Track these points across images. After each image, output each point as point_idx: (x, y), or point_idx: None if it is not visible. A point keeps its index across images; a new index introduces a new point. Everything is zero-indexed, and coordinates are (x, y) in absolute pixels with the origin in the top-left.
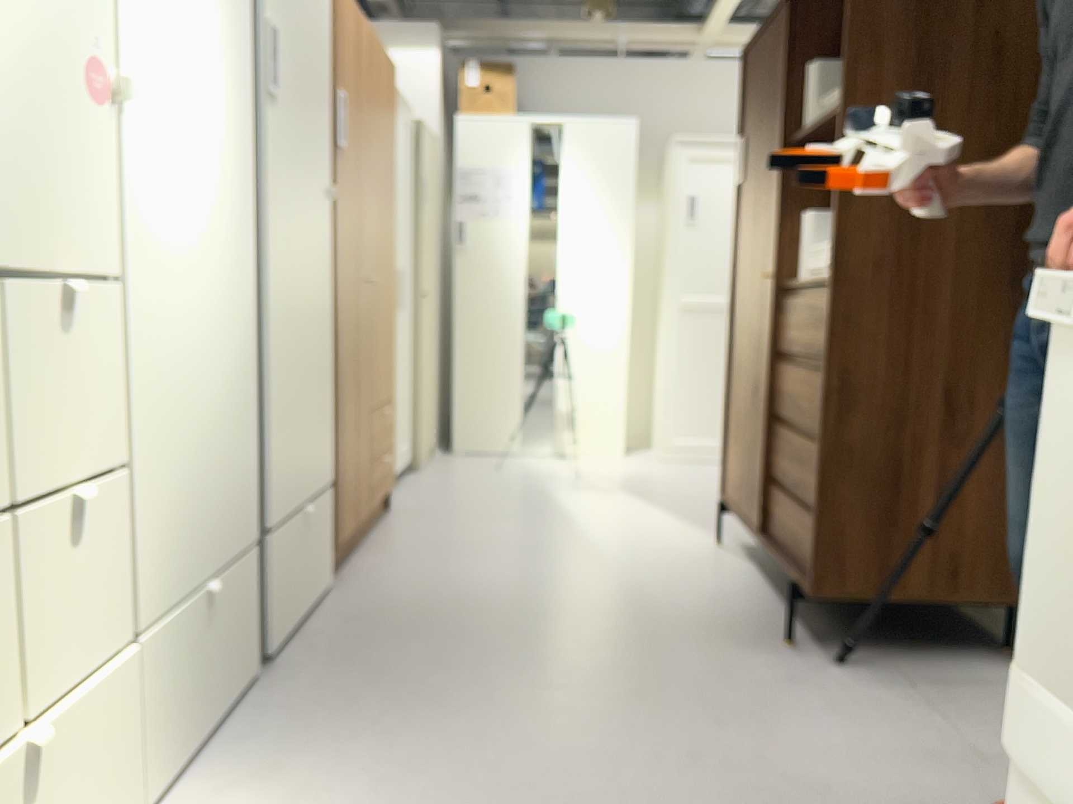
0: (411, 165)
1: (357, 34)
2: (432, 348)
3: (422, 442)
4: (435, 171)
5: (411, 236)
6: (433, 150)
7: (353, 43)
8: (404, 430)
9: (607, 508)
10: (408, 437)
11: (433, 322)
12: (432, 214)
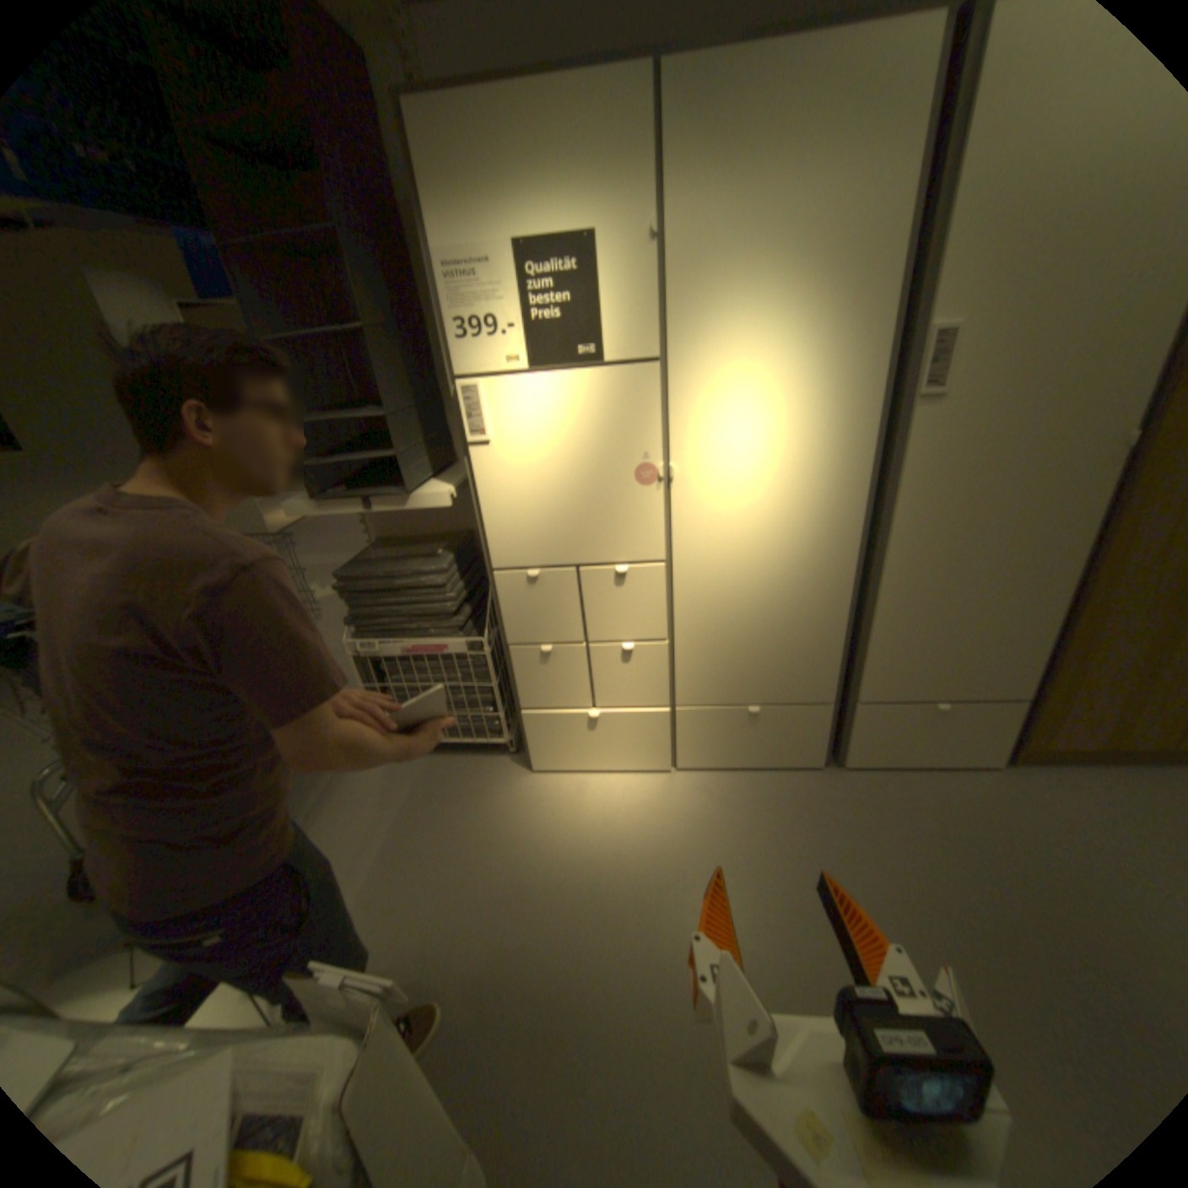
0: None
1: None
2: None
3: None
4: None
5: None
6: None
7: None
8: None
9: None
10: None
11: None
12: None
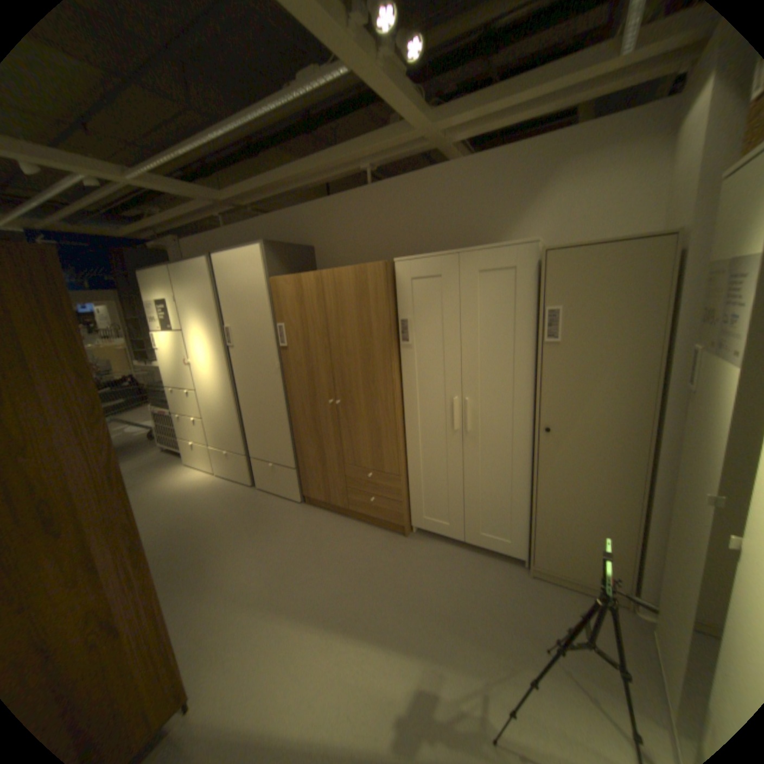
0: (522, 303)
1: (299, 288)
2: (610, 494)
3: (539, 558)
4: (645, 284)
5: (520, 371)
6: (620, 261)
7: (294, 296)
8: (502, 527)
9: (342, 682)
10: (517, 538)
11: (625, 468)
12: (612, 344)
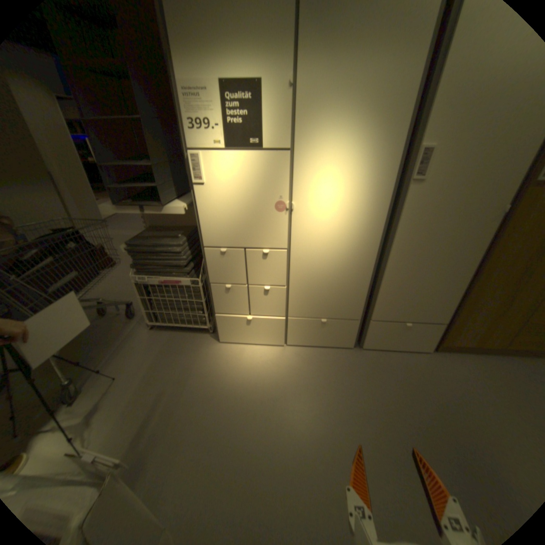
0: None
1: None
2: None
3: None
4: None
5: None
6: None
7: None
8: None
9: None
10: None
11: None
12: None
